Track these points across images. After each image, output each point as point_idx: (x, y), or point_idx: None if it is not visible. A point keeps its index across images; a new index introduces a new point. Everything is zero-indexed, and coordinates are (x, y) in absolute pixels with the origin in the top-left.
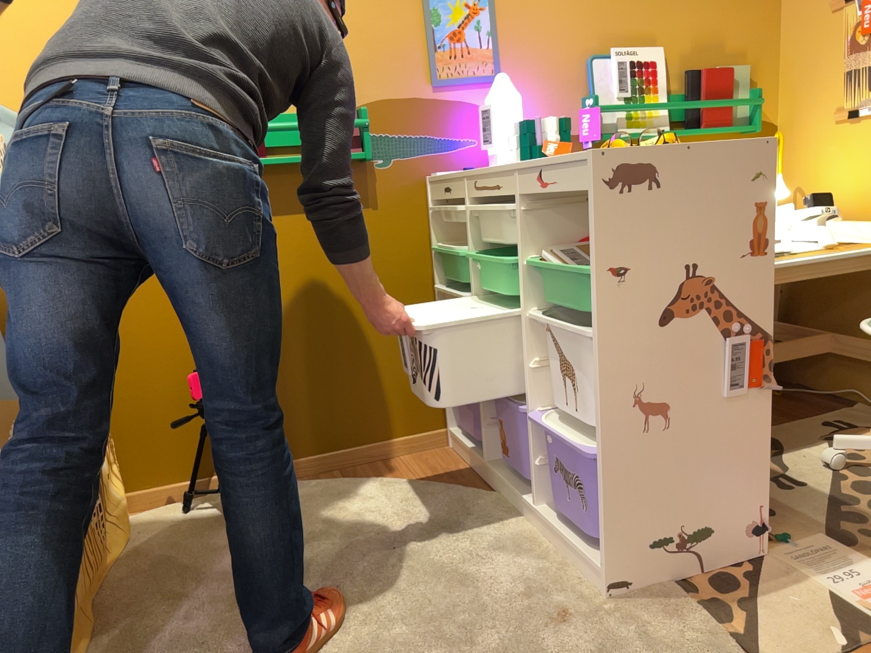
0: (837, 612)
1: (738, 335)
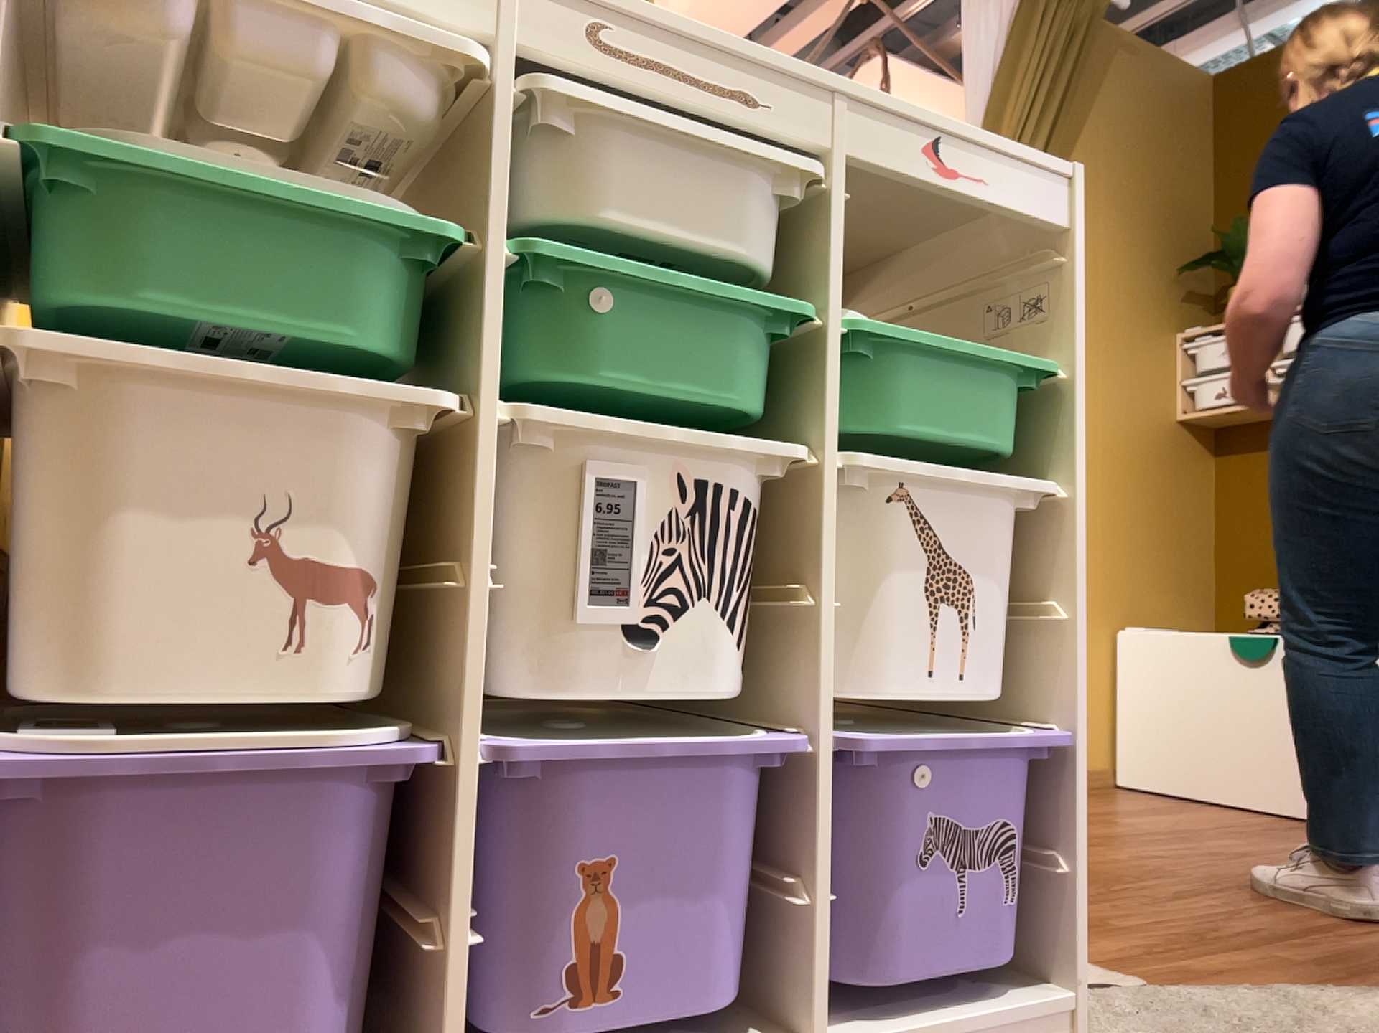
0: None
1: None
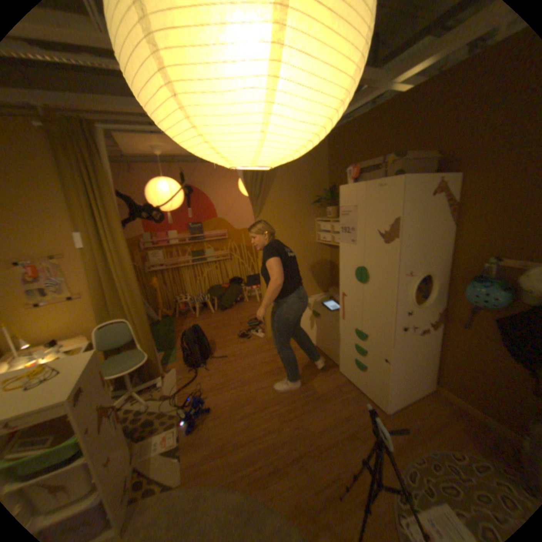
0: (162, 457)
1: (109, 415)
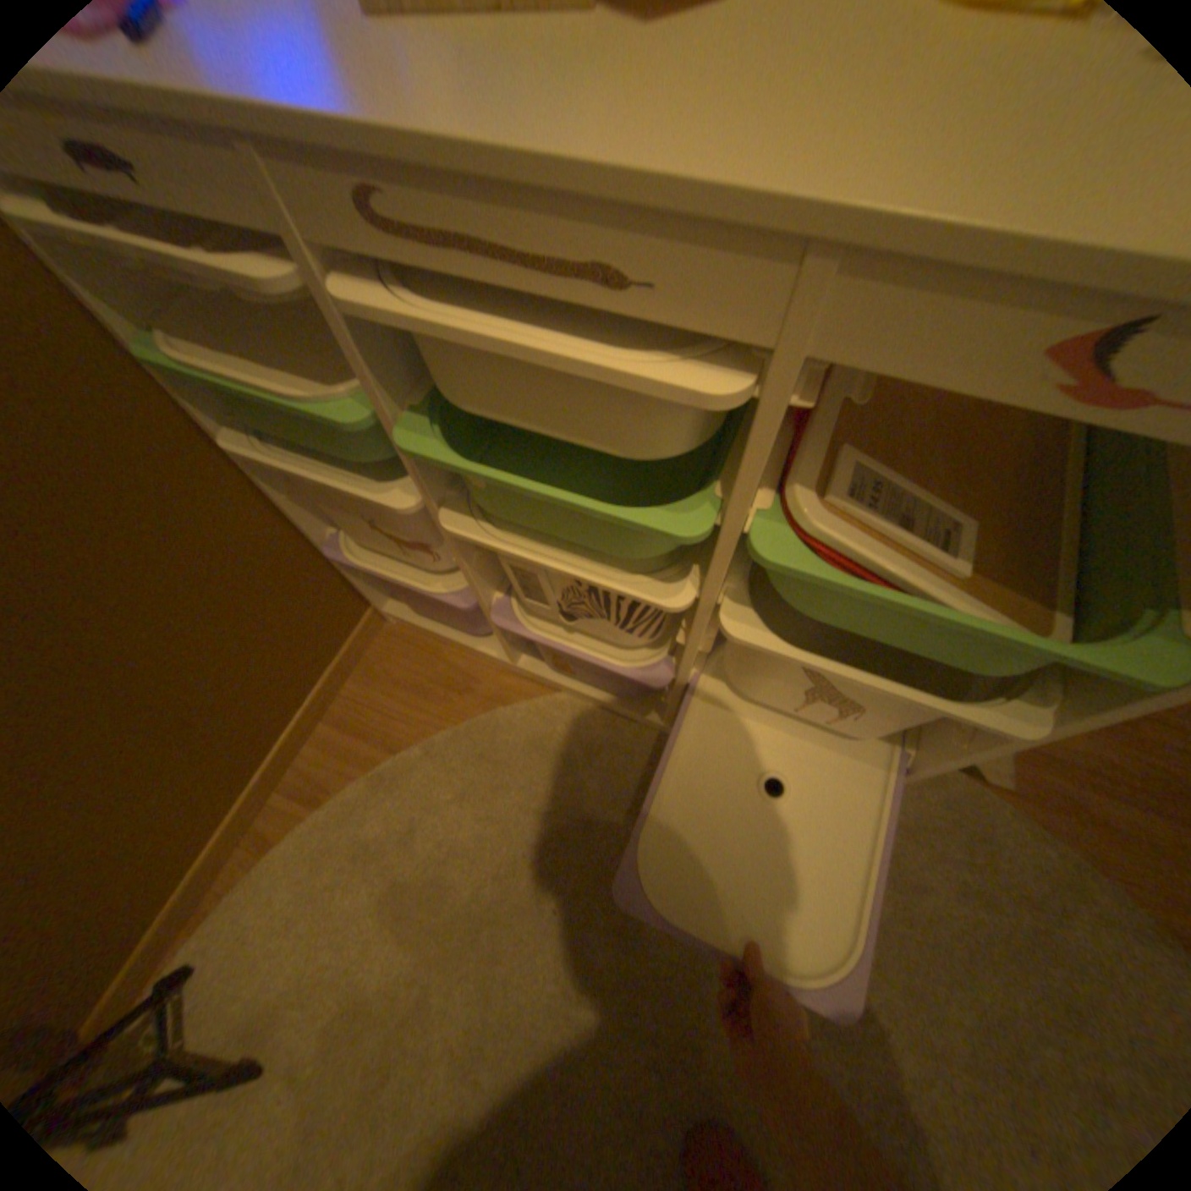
0: None
1: None
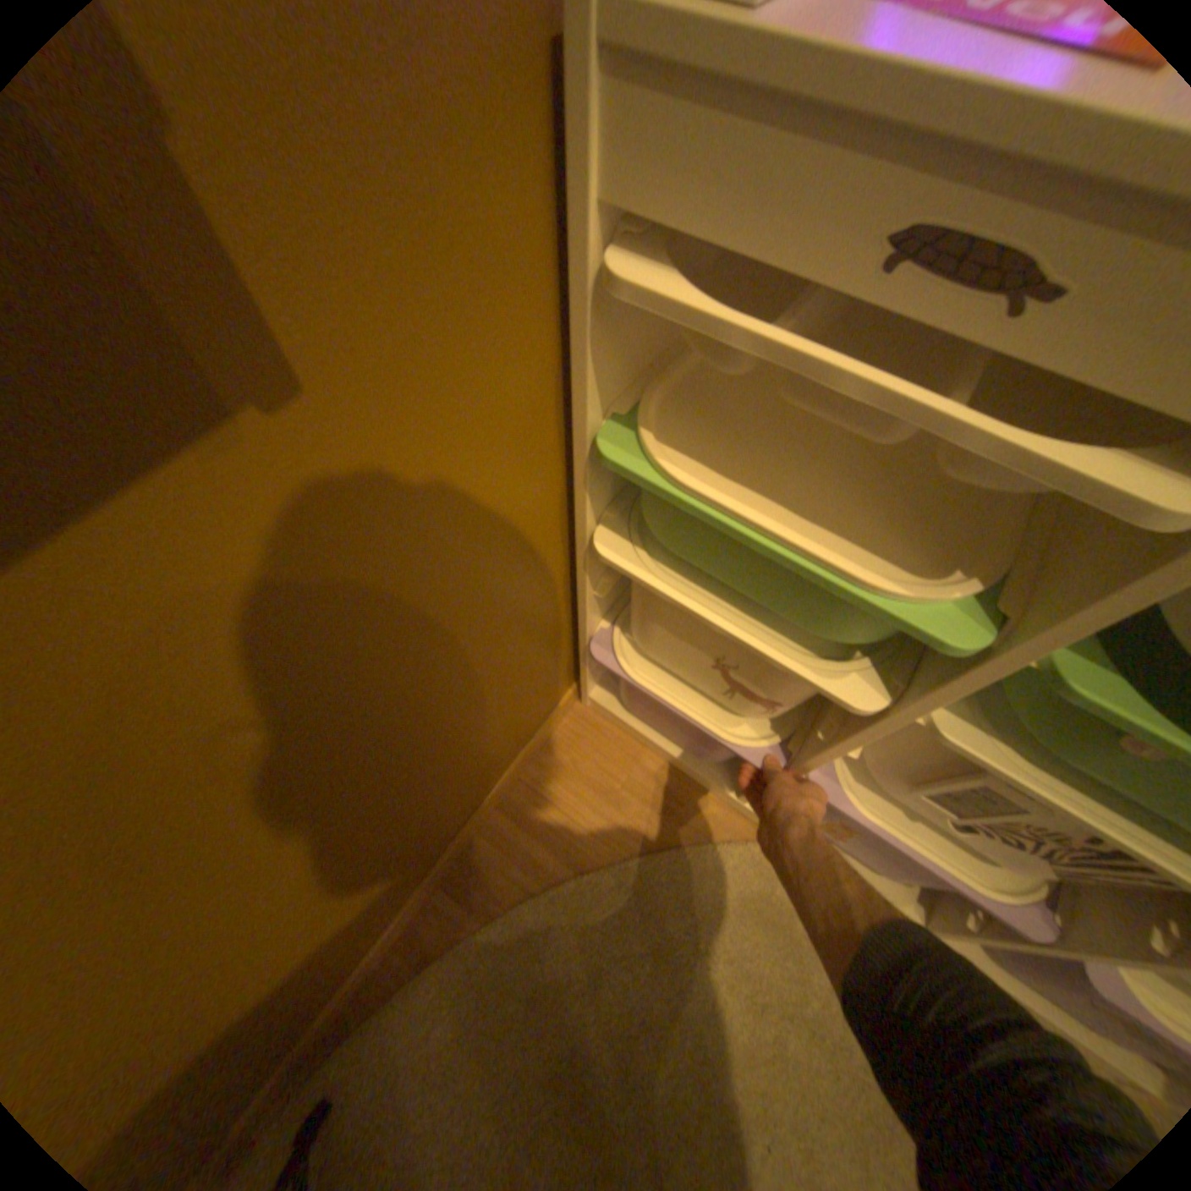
0: None
1: None
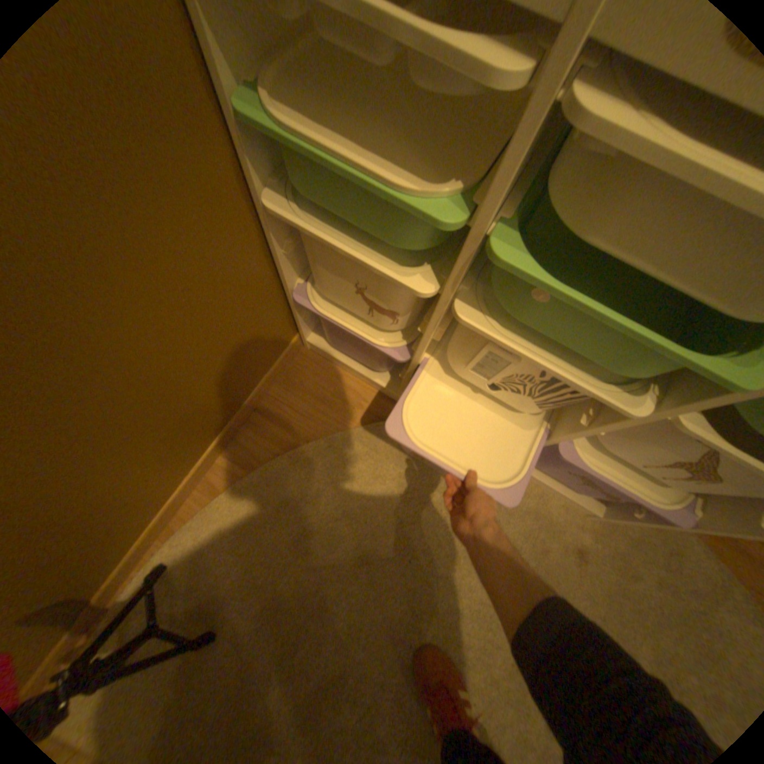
0: None
1: None
